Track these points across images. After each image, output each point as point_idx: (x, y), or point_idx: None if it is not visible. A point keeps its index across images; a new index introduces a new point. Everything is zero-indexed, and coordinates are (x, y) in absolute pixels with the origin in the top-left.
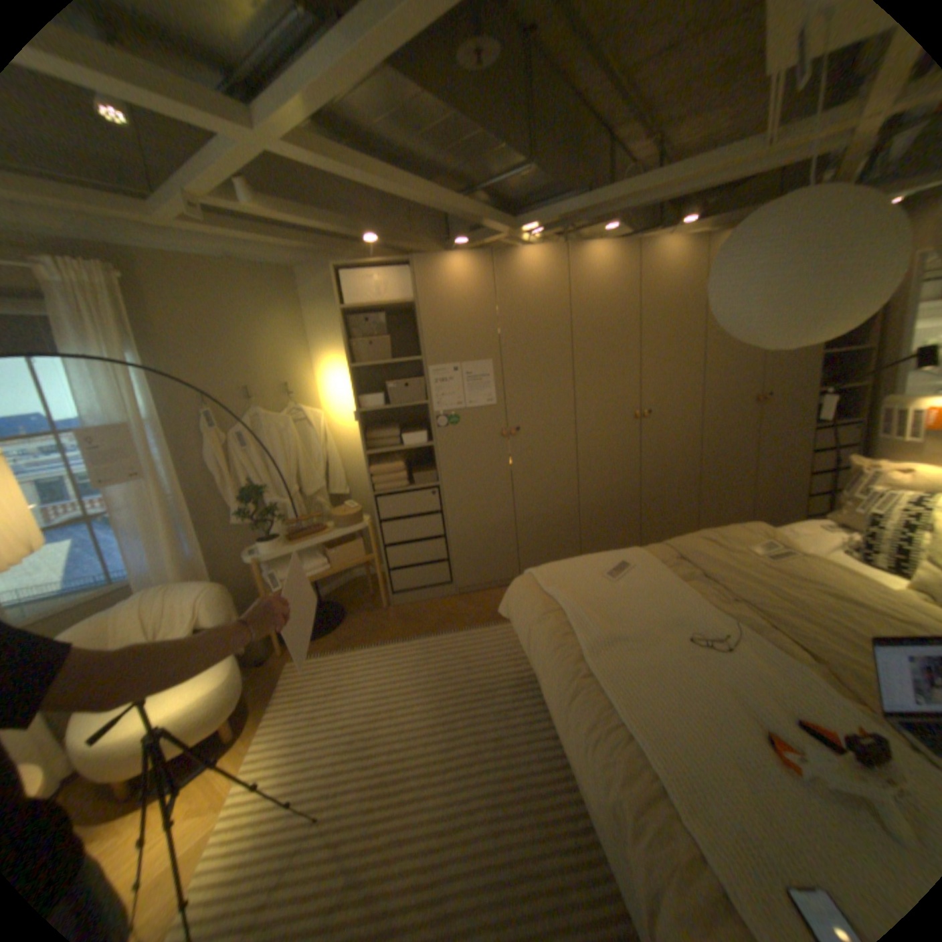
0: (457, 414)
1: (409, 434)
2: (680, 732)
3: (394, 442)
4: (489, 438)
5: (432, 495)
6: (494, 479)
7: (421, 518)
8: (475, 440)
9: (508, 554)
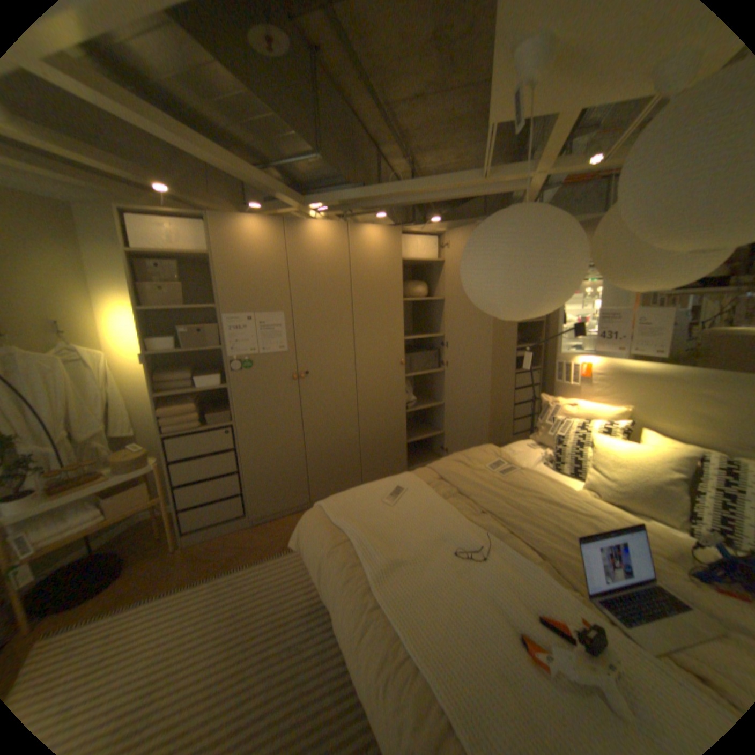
0: (251, 359)
1: (201, 377)
2: (456, 652)
3: (185, 385)
4: (281, 381)
5: (225, 434)
6: (285, 417)
7: (213, 458)
8: (268, 383)
9: (298, 484)
